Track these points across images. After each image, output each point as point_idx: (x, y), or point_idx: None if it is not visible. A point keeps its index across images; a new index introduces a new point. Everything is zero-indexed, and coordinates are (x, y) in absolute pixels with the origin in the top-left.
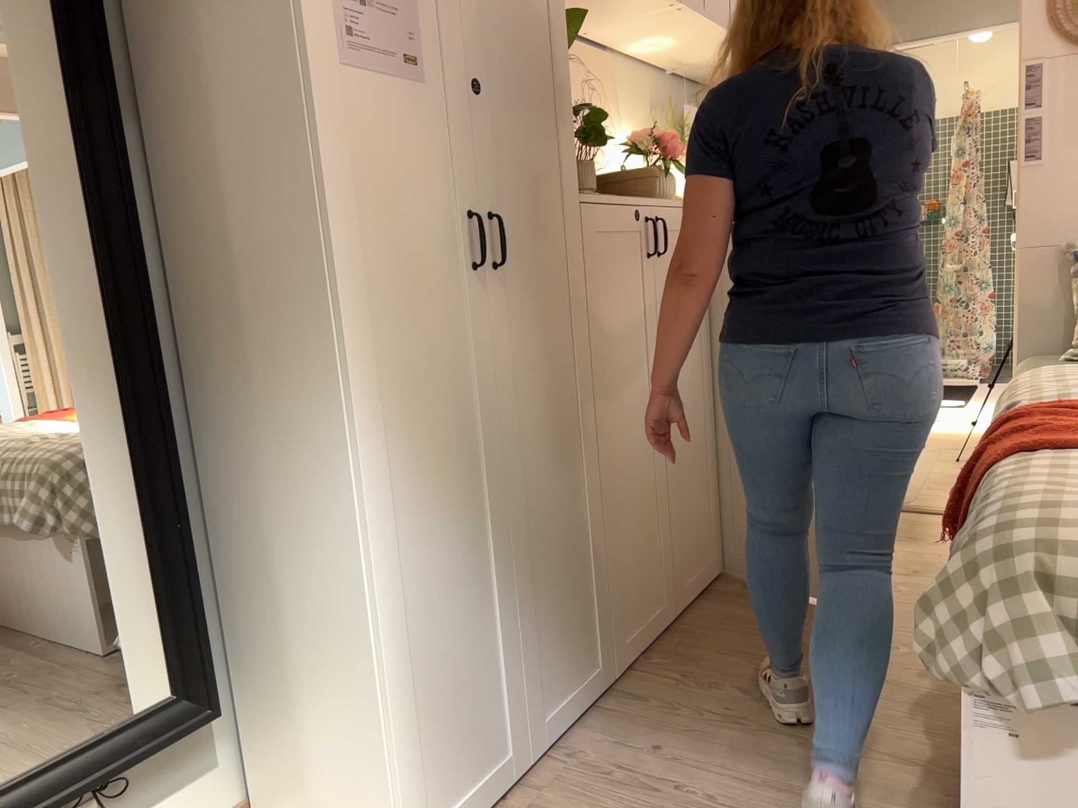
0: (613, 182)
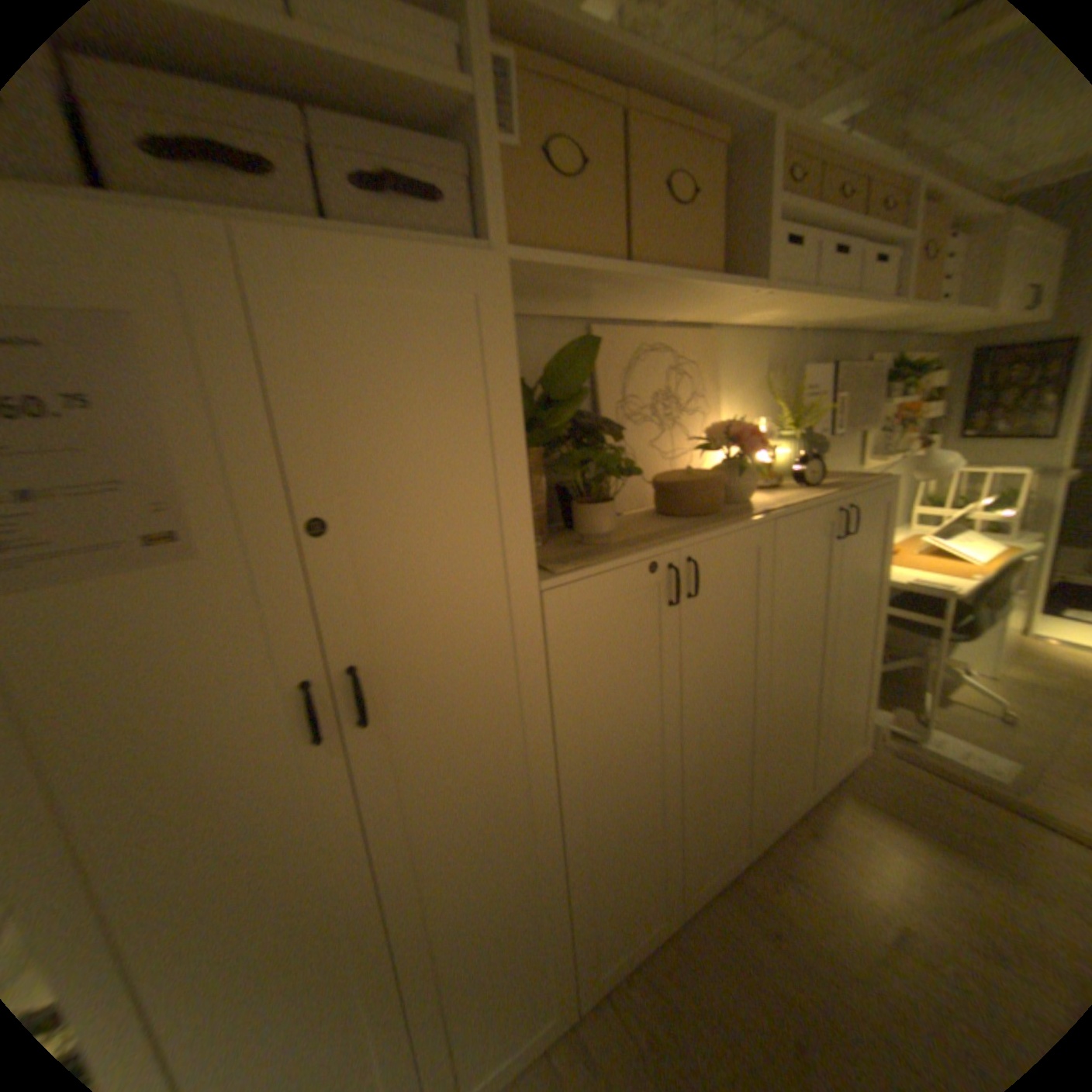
0: (666, 491)
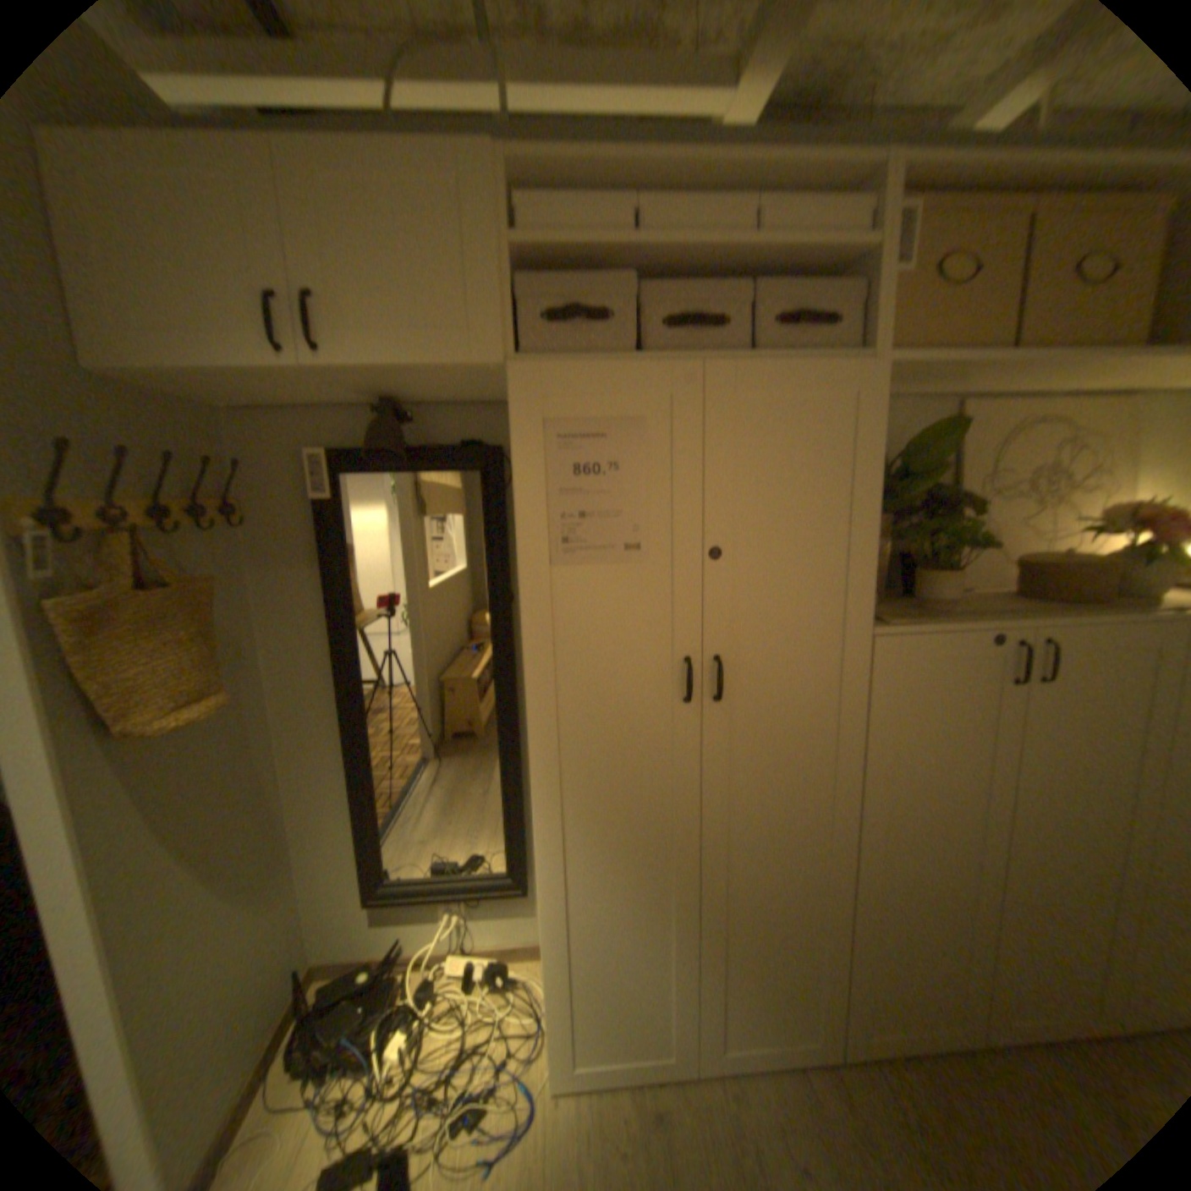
0: (1036, 573)
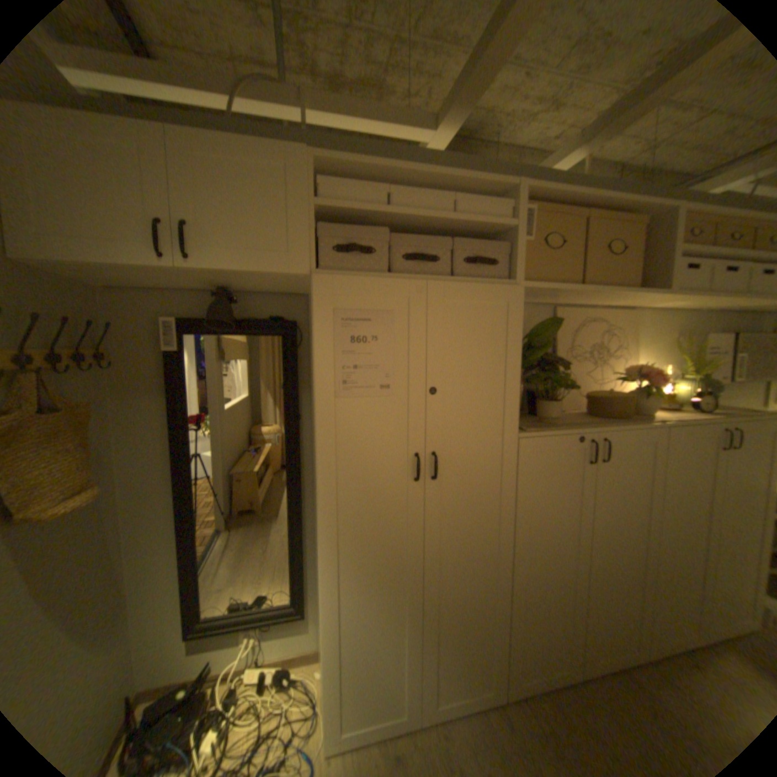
0: (595, 402)
